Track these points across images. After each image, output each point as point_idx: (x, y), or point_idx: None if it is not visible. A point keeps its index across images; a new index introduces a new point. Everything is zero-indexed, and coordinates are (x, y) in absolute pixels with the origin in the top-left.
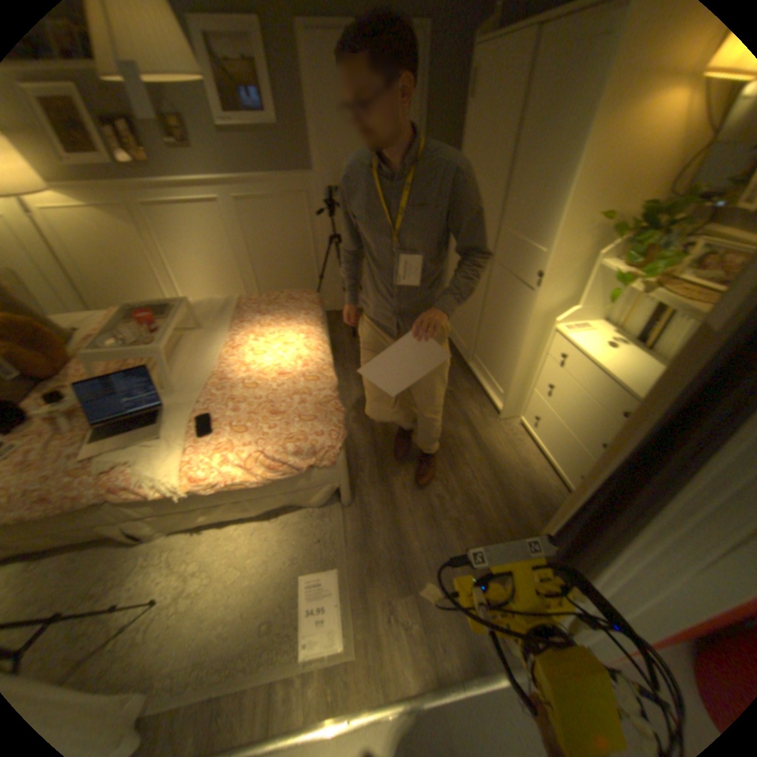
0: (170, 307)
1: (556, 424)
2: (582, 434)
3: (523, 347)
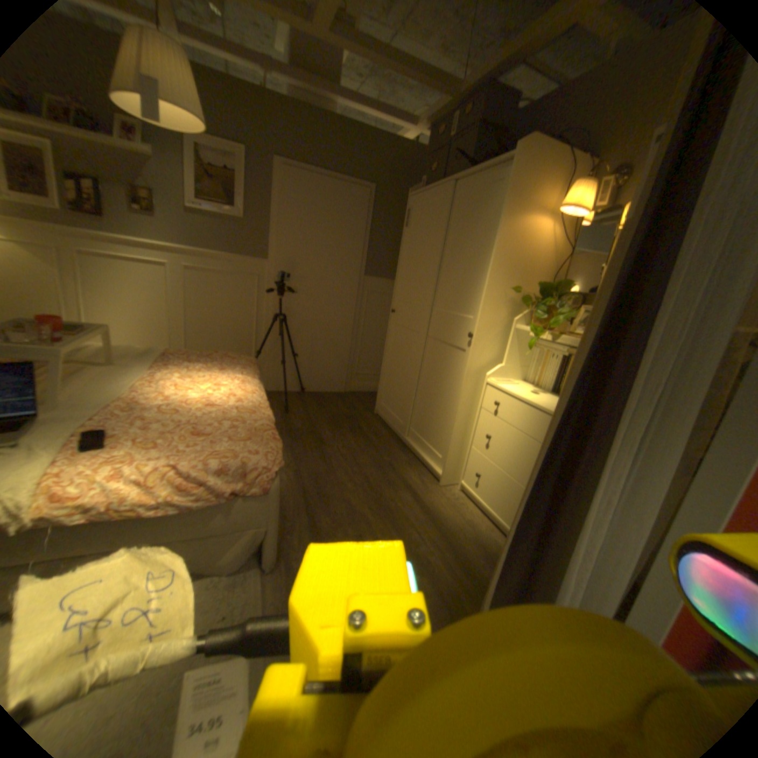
0: (89, 328)
1: (497, 474)
2: (524, 475)
3: (460, 401)
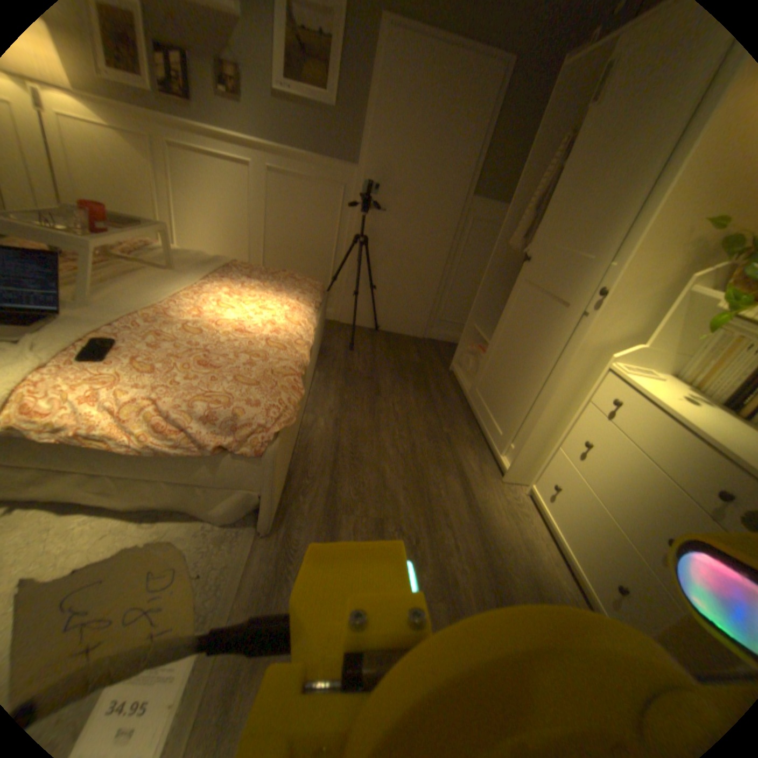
0: (141, 224)
1: (586, 500)
2: (630, 519)
3: (559, 386)
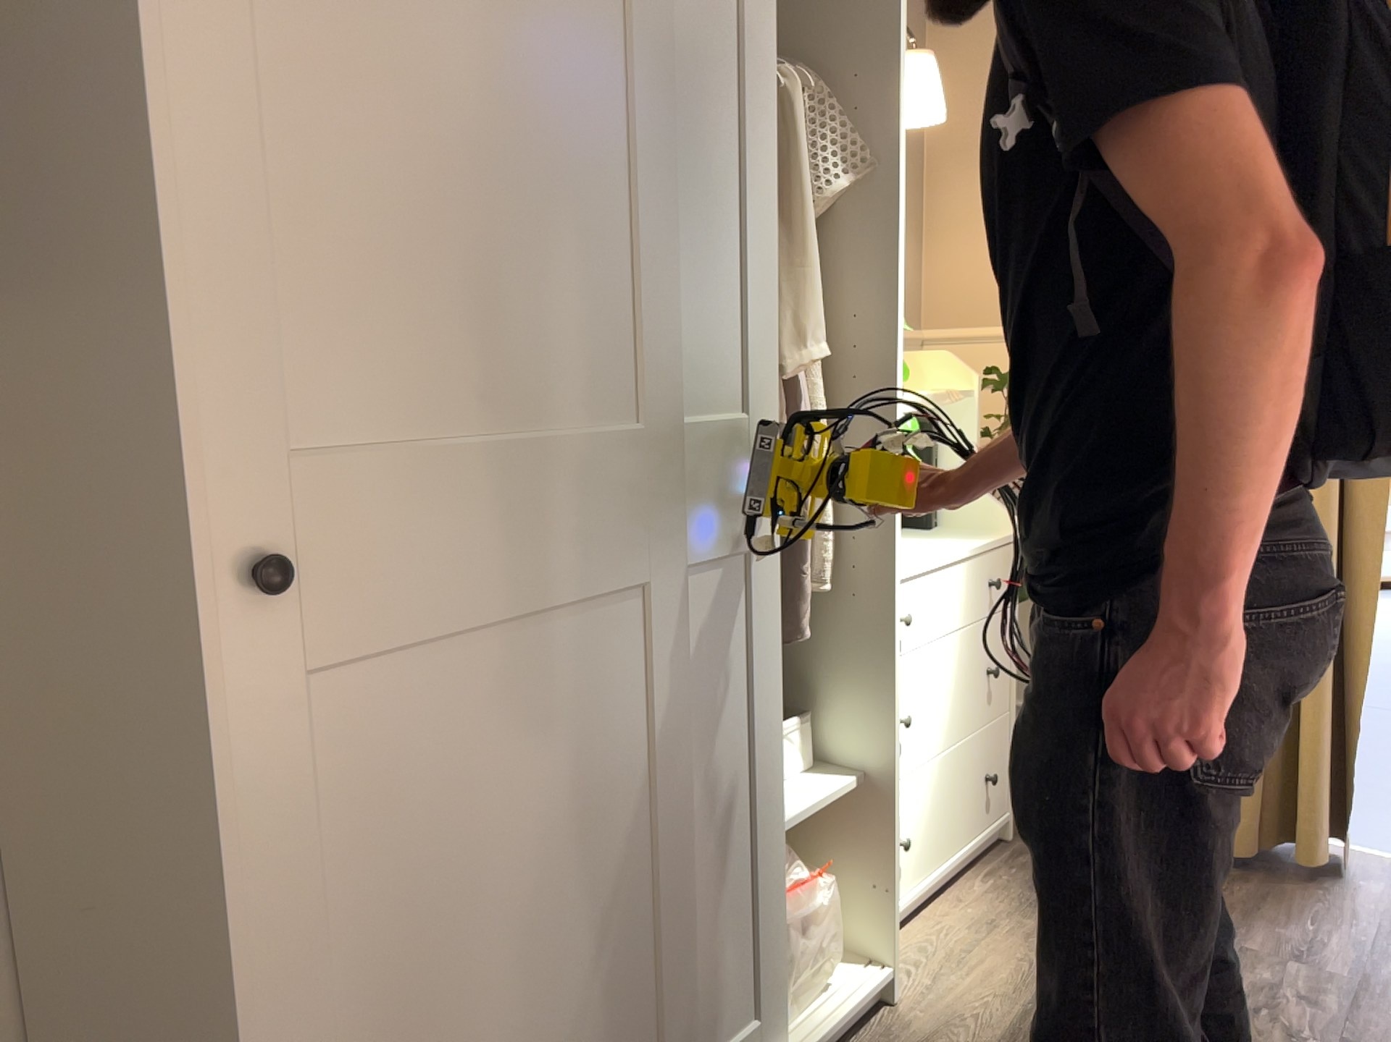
0: None
1: (928, 787)
2: (963, 720)
3: (895, 692)
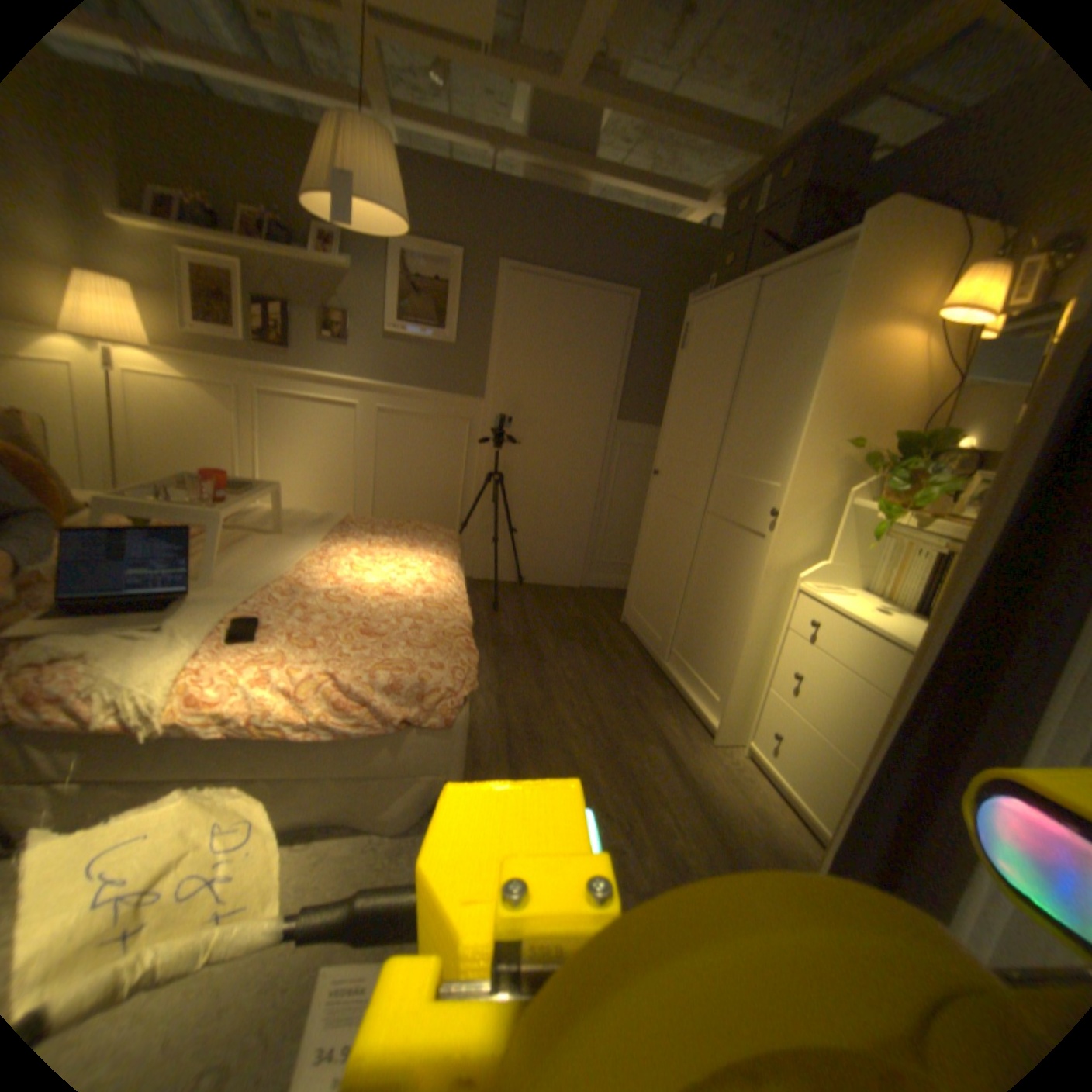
0: (255, 484)
1: (810, 741)
2: (857, 749)
3: (753, 617)
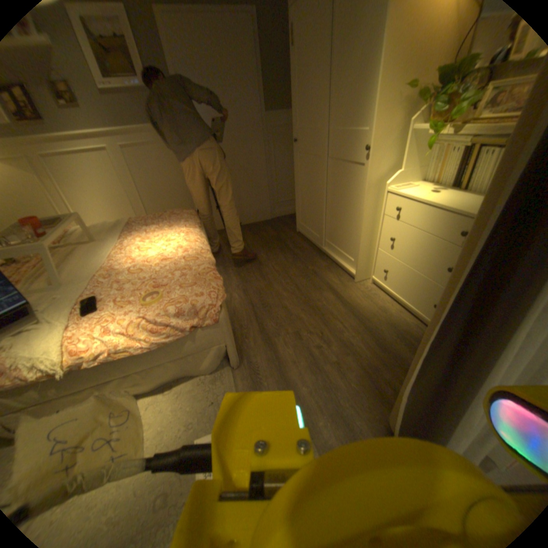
0: (63, 219)
1: (403, 269)
2: (427, 268)
3: (365, 213)
